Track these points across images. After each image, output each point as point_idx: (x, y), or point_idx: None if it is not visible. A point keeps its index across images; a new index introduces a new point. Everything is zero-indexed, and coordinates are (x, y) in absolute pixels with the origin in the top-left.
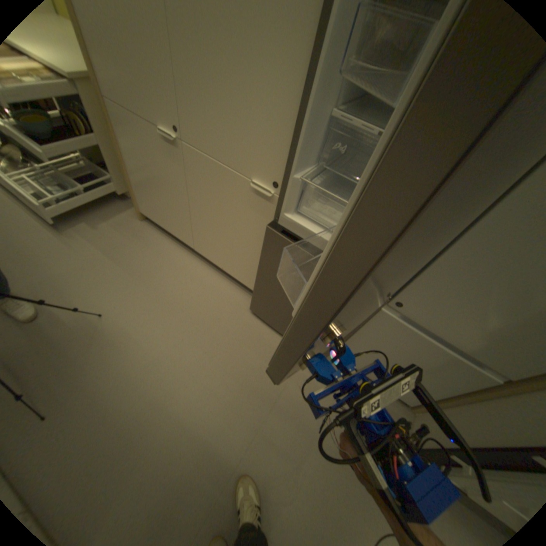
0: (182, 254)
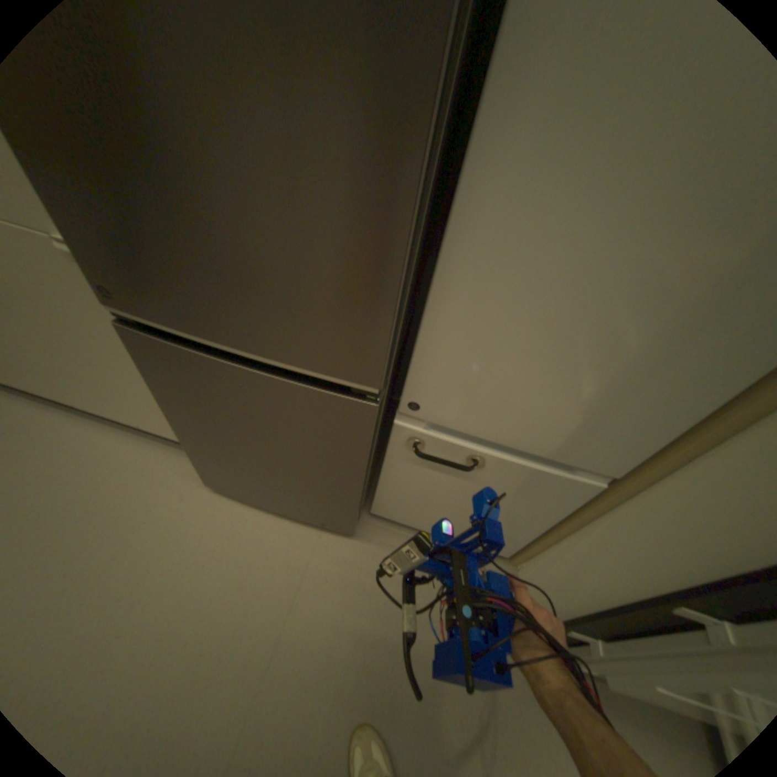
0: (58, 421)
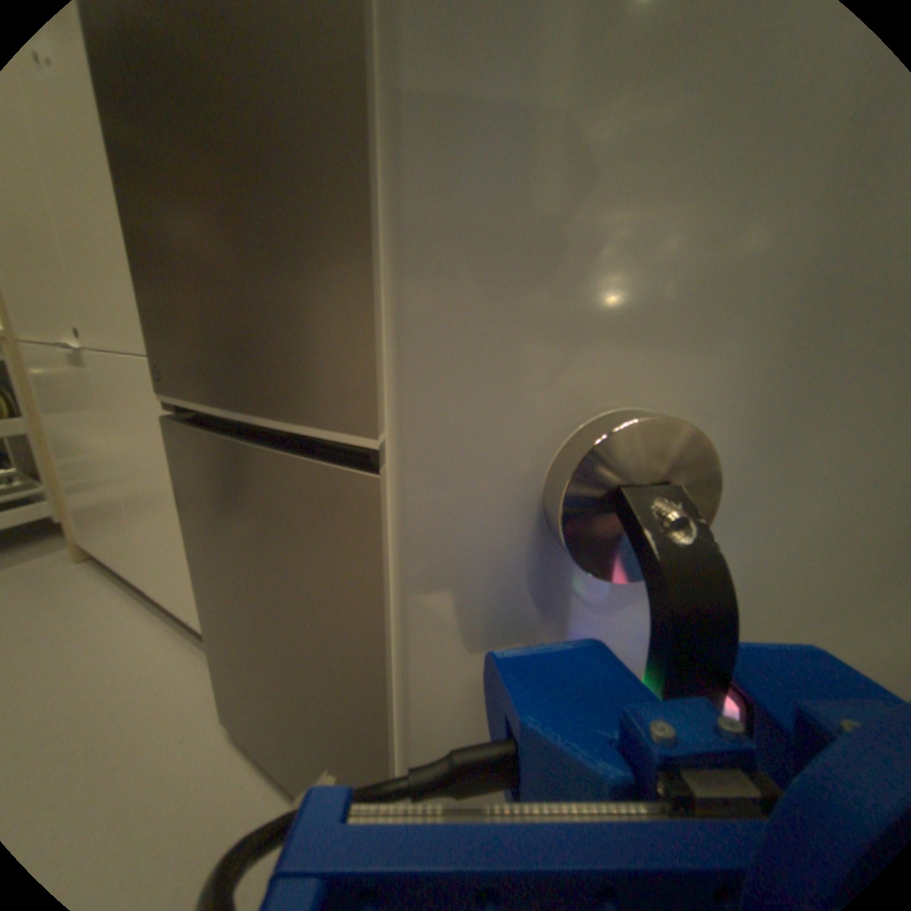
0: (123, 614)
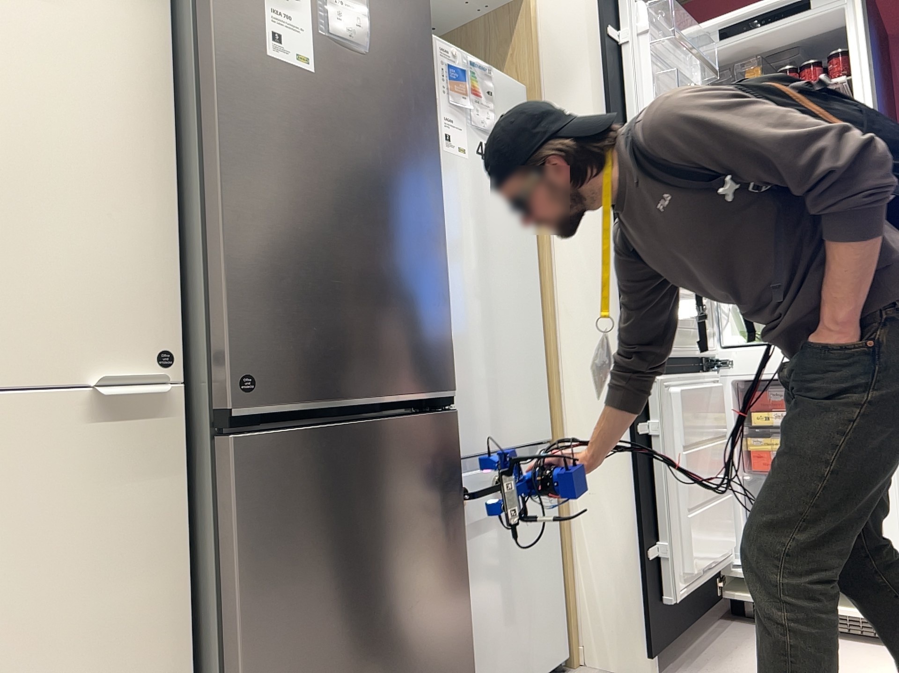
0: None
